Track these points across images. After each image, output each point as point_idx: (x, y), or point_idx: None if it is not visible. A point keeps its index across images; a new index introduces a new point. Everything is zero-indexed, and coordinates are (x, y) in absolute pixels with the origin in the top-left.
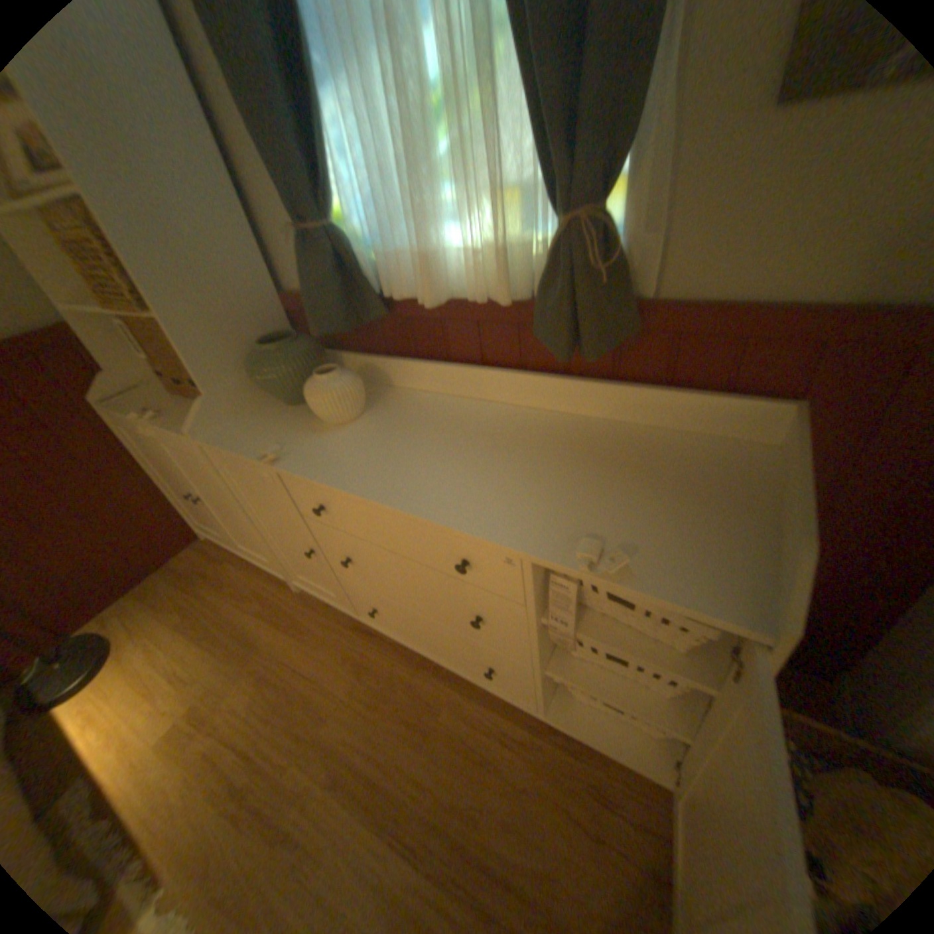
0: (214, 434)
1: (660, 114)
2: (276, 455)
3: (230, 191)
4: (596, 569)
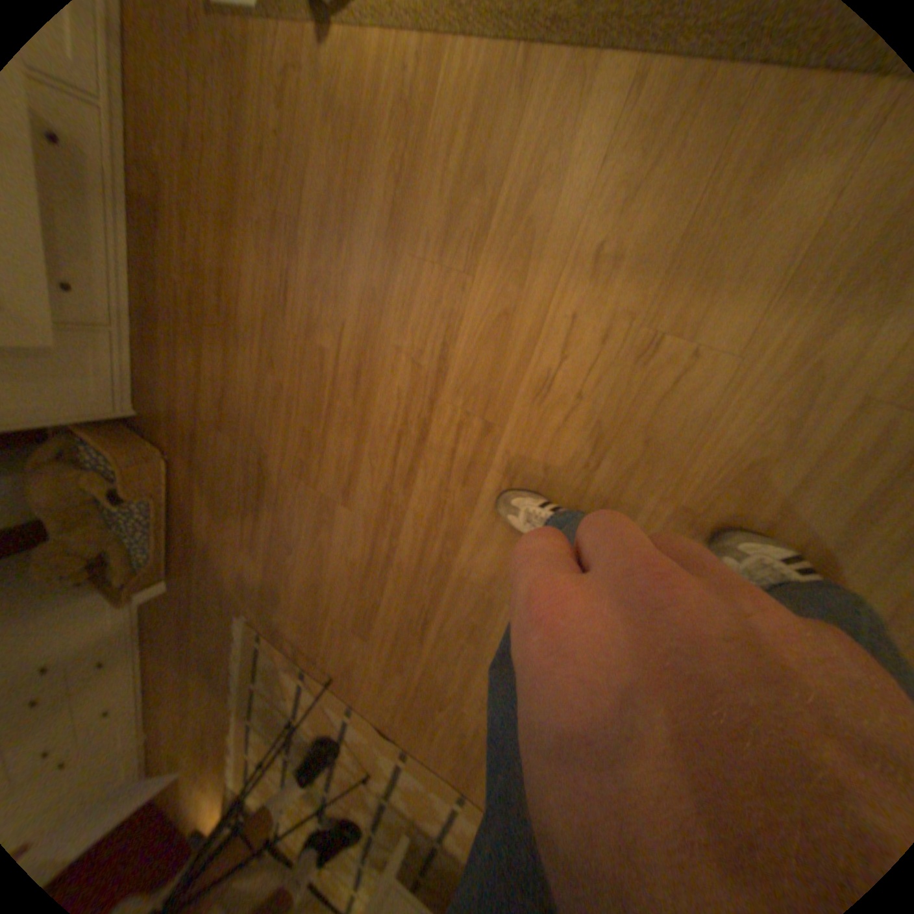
0: None
1: None
2: None
3: None
4: None
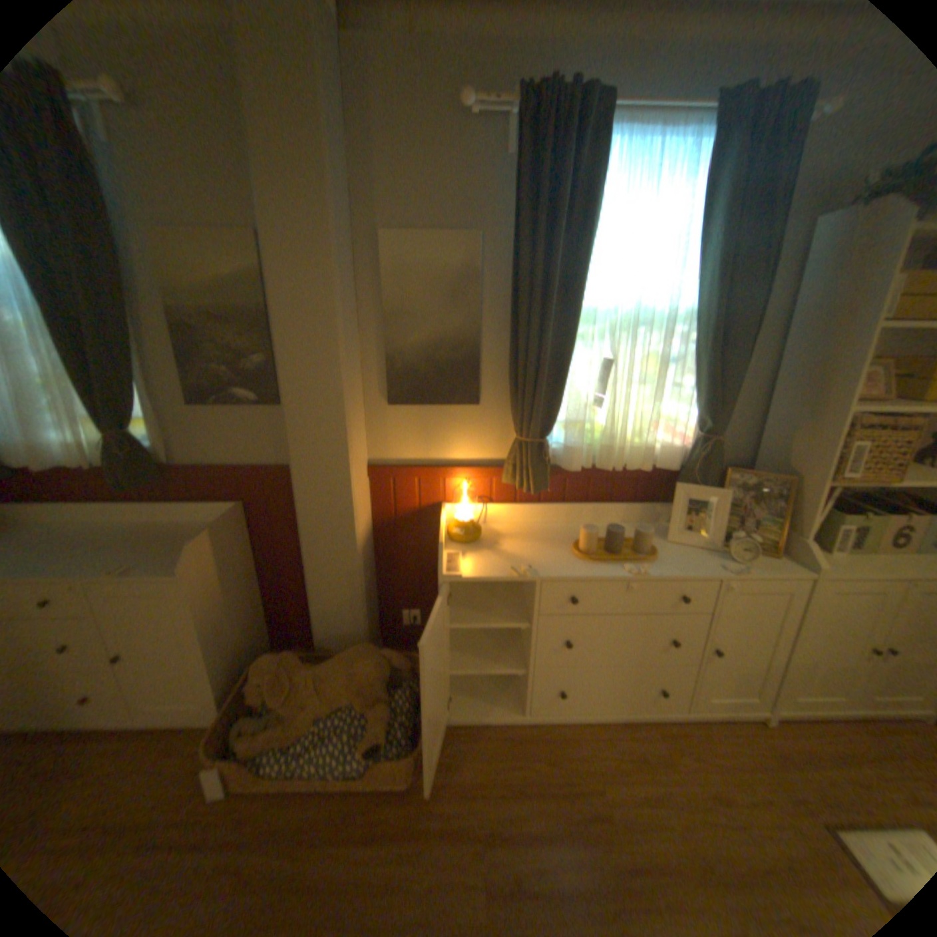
0: None
1: (145, 405)
2: None
3: None
4: (108, 577)
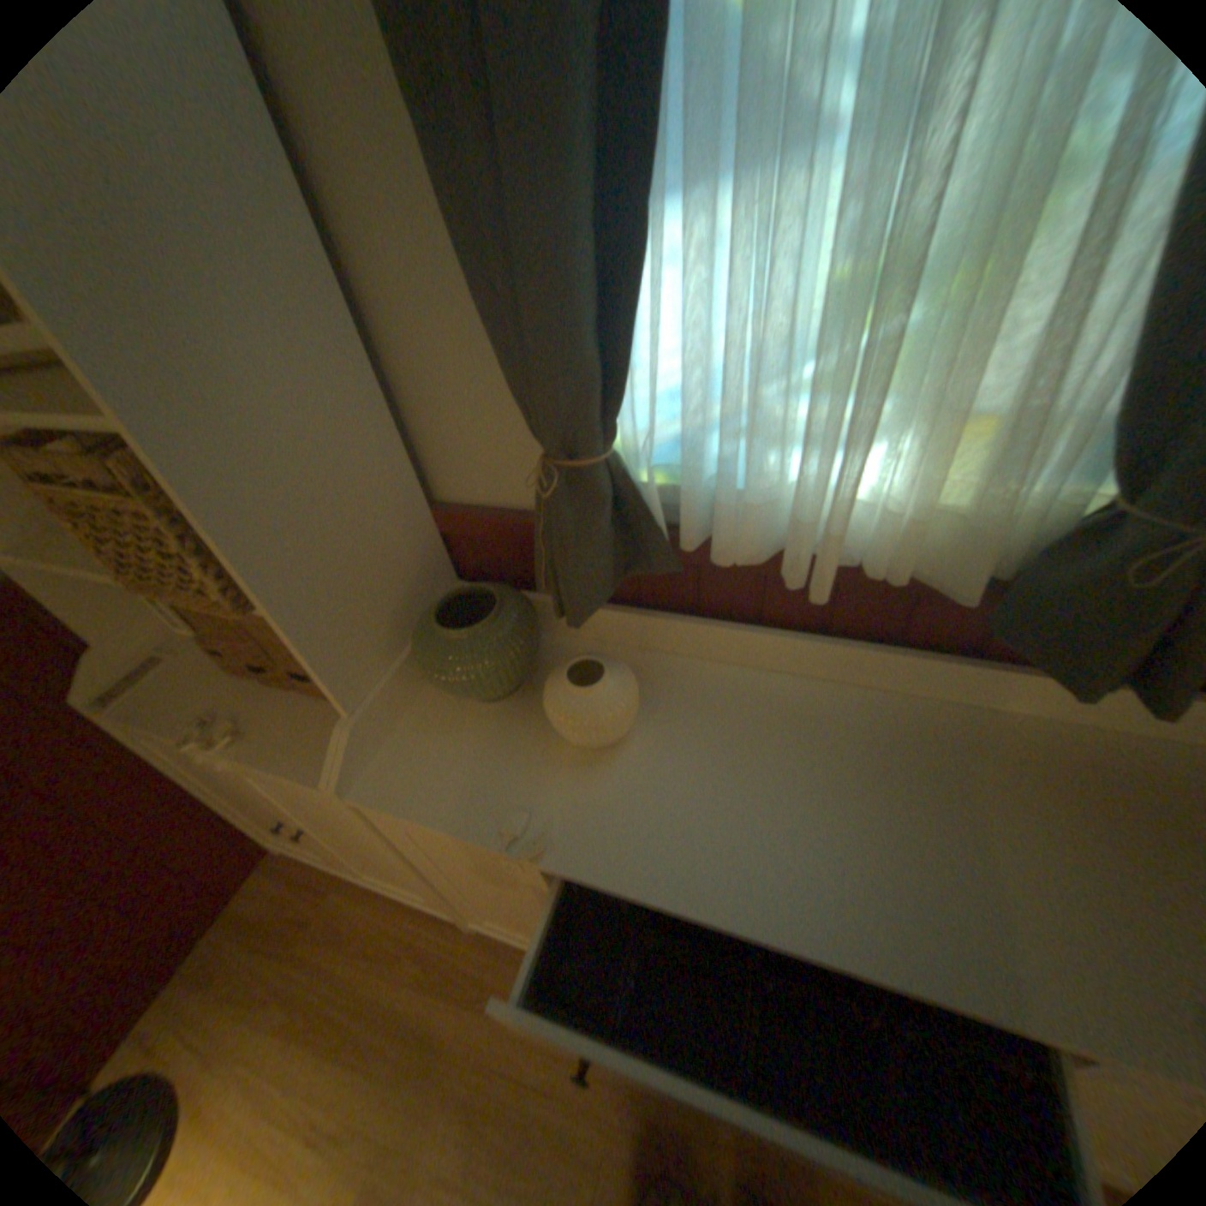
0: (374, 783)
1: None
2: (544, 849)
3: (362, 362)
4: None
